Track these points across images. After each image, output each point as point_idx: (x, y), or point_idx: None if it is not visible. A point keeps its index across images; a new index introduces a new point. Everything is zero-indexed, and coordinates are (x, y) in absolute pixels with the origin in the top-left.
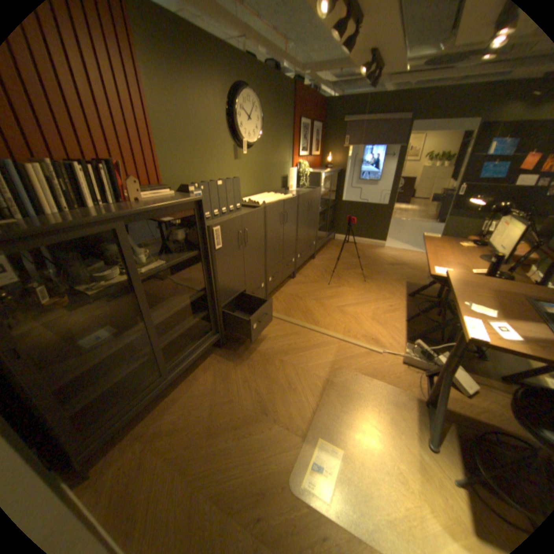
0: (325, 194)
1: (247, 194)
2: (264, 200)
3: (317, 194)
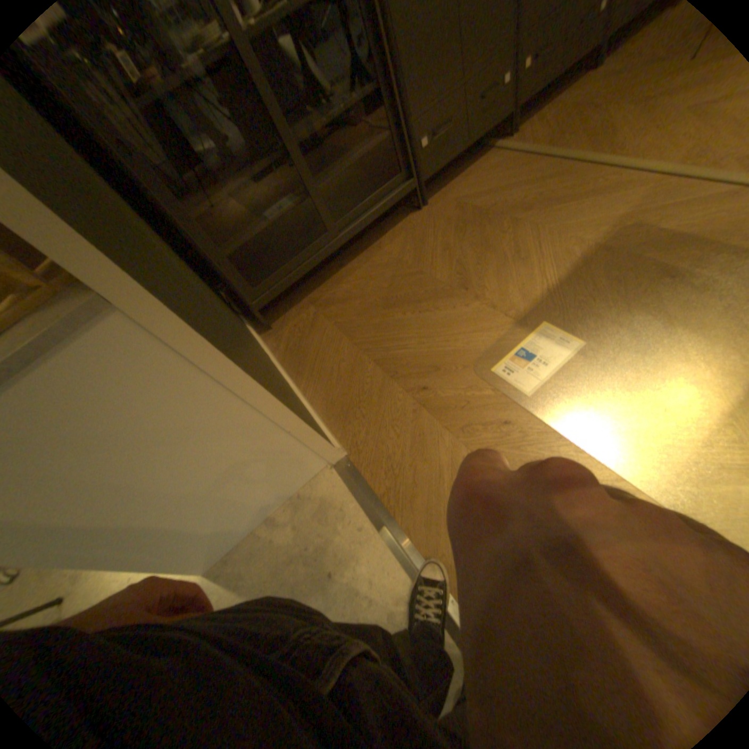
0: None
1: None
2: None
3: None
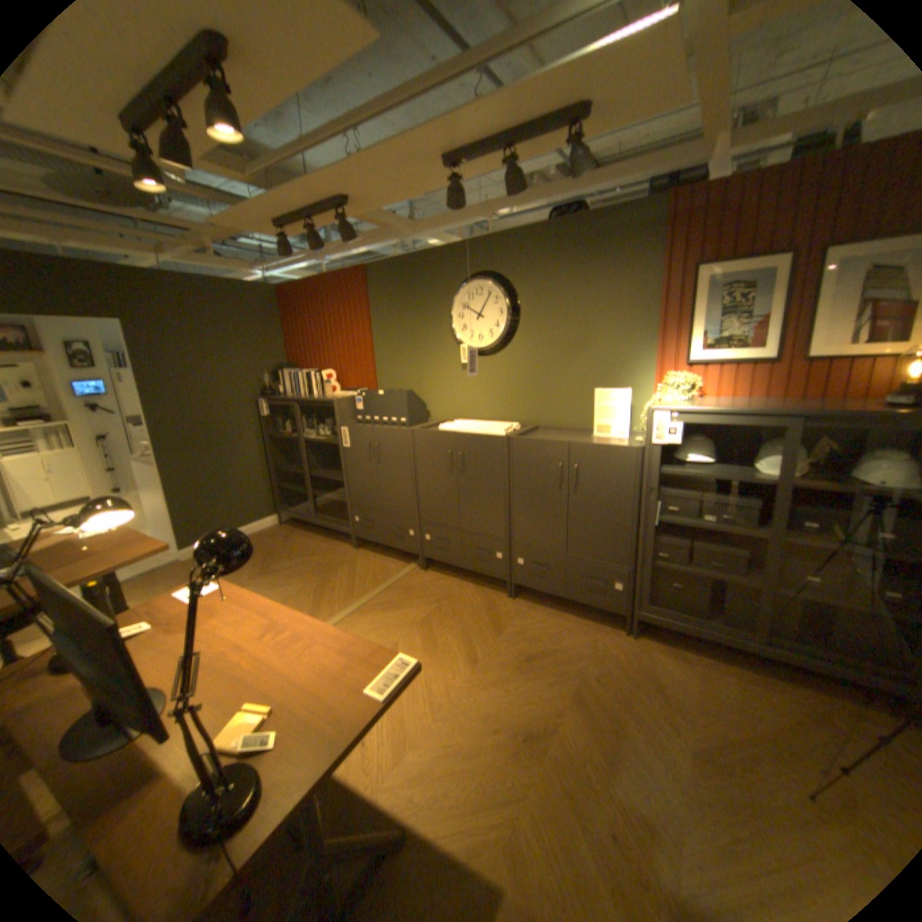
0: (732, 481)
1: (485, 417)
2: (449, 426)
3: (619, 458)
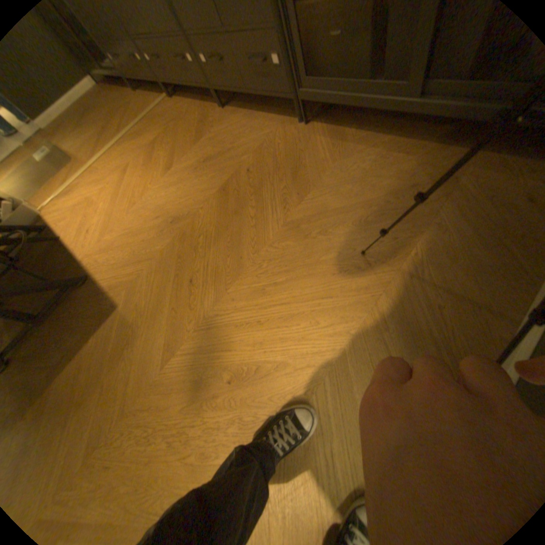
0: None
1: None
2: None
3: None
